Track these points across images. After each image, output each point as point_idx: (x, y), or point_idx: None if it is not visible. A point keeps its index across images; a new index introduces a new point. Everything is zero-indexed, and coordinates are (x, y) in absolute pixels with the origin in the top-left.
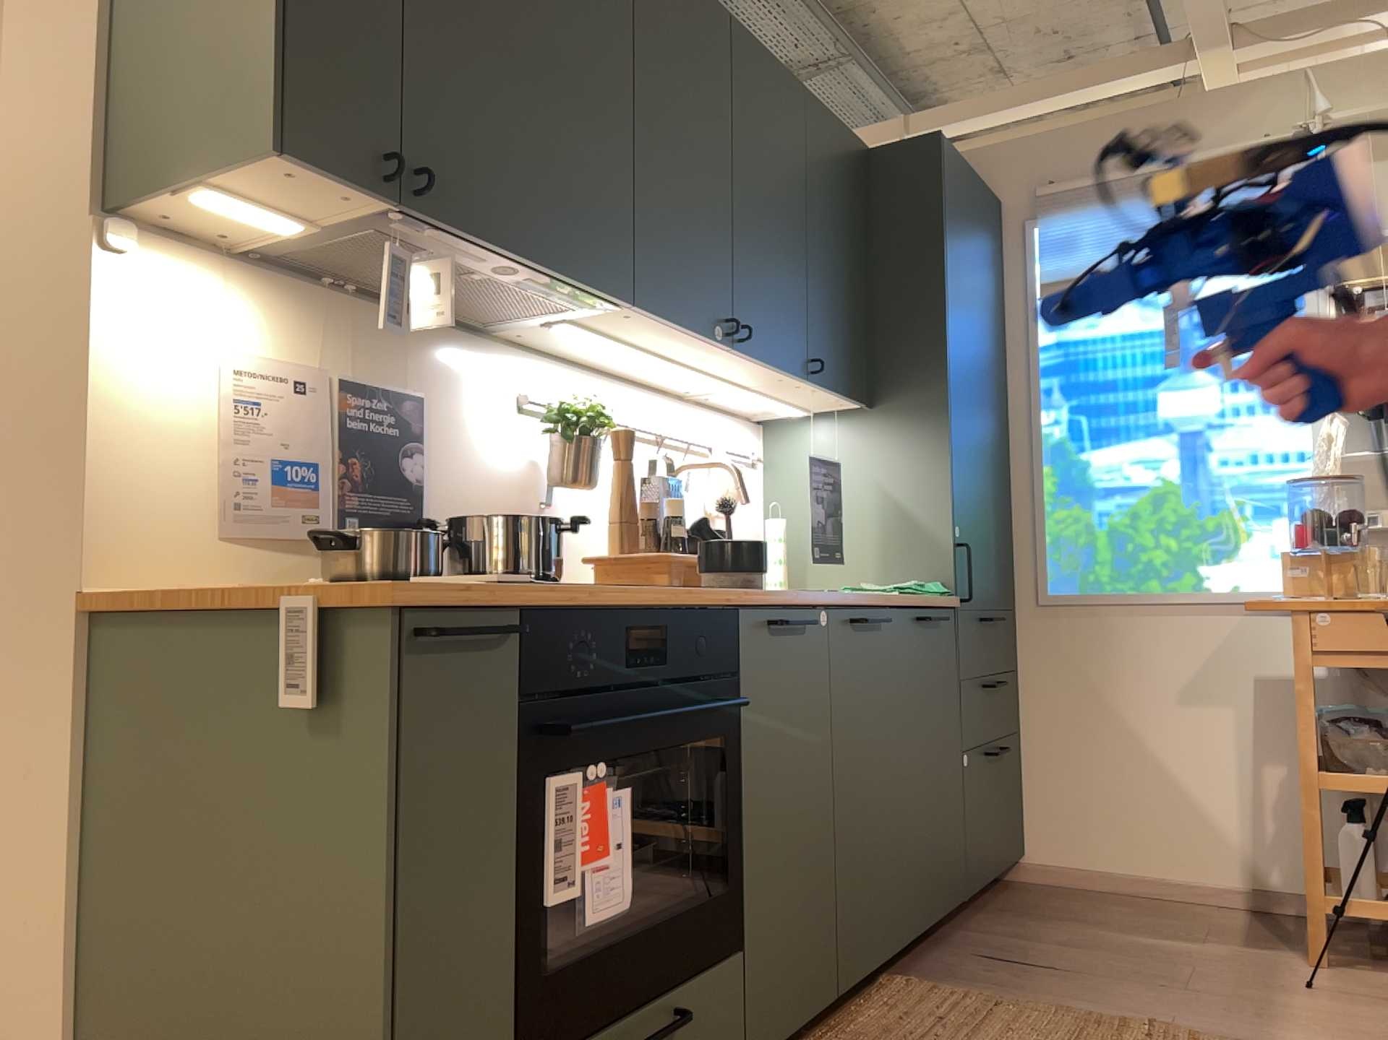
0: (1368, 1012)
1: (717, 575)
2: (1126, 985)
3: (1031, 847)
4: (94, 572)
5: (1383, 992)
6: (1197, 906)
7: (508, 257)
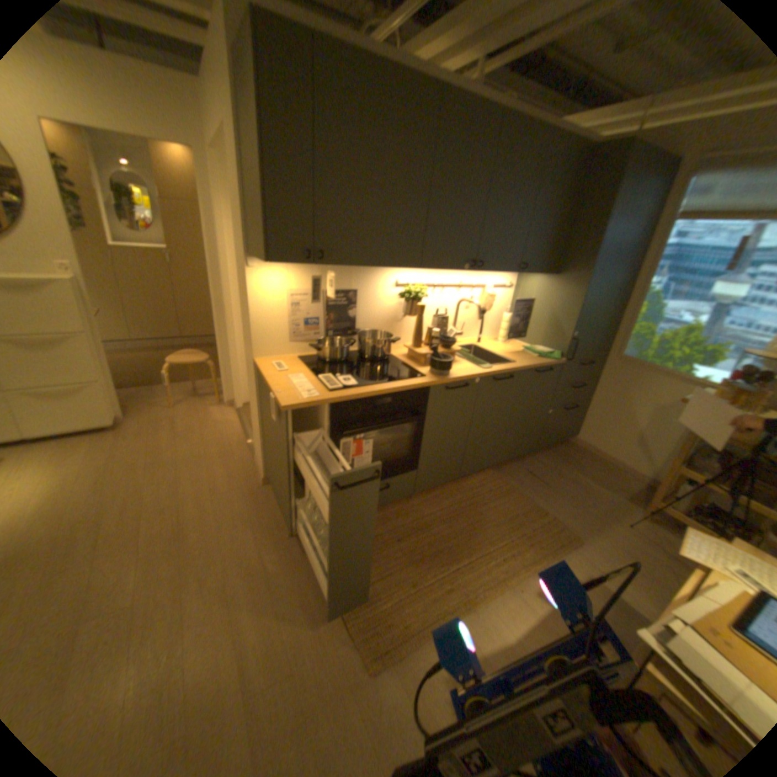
0: (641, 546)
1: (429, 370)
2: (563, 501)
3: (580, 435)
4: (254, 355)
5: (657, 541)
6: (628, 477)
7: (361, 267)
